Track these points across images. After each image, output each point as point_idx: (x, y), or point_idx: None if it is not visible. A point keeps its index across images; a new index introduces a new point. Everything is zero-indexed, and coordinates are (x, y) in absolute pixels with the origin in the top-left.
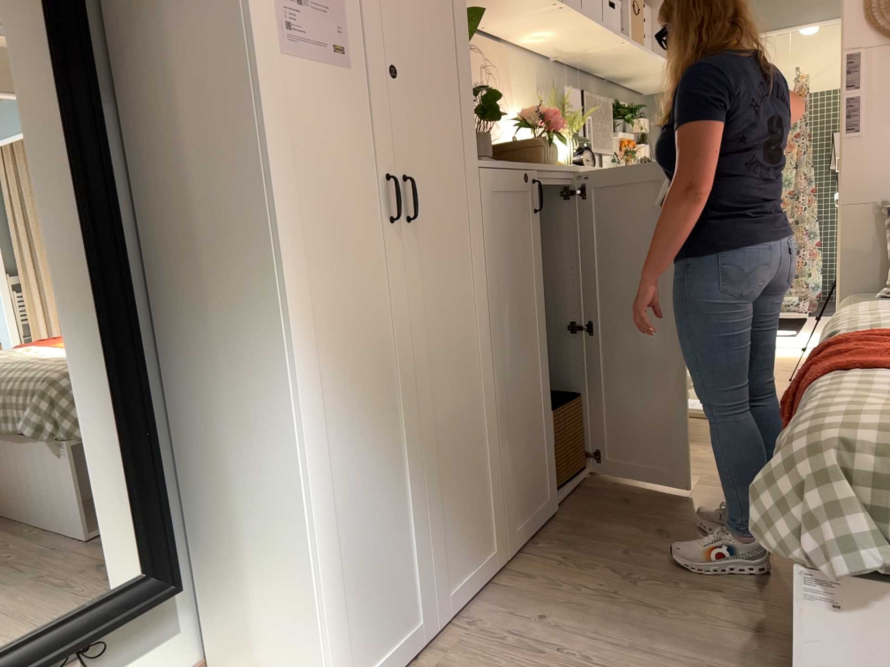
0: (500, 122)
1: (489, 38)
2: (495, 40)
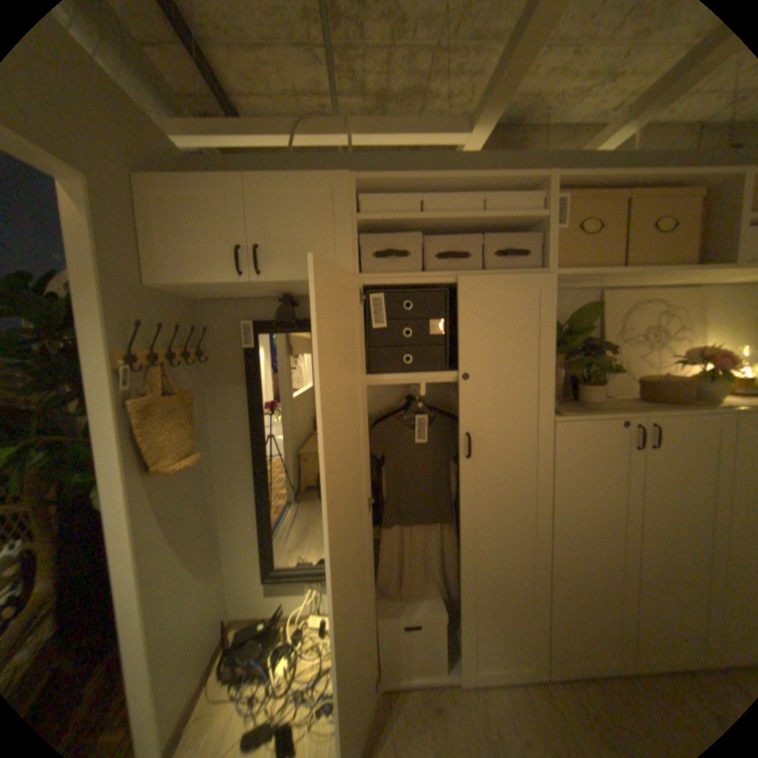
0: (669, 357)
1: (682, 286)
2: (690, 287)
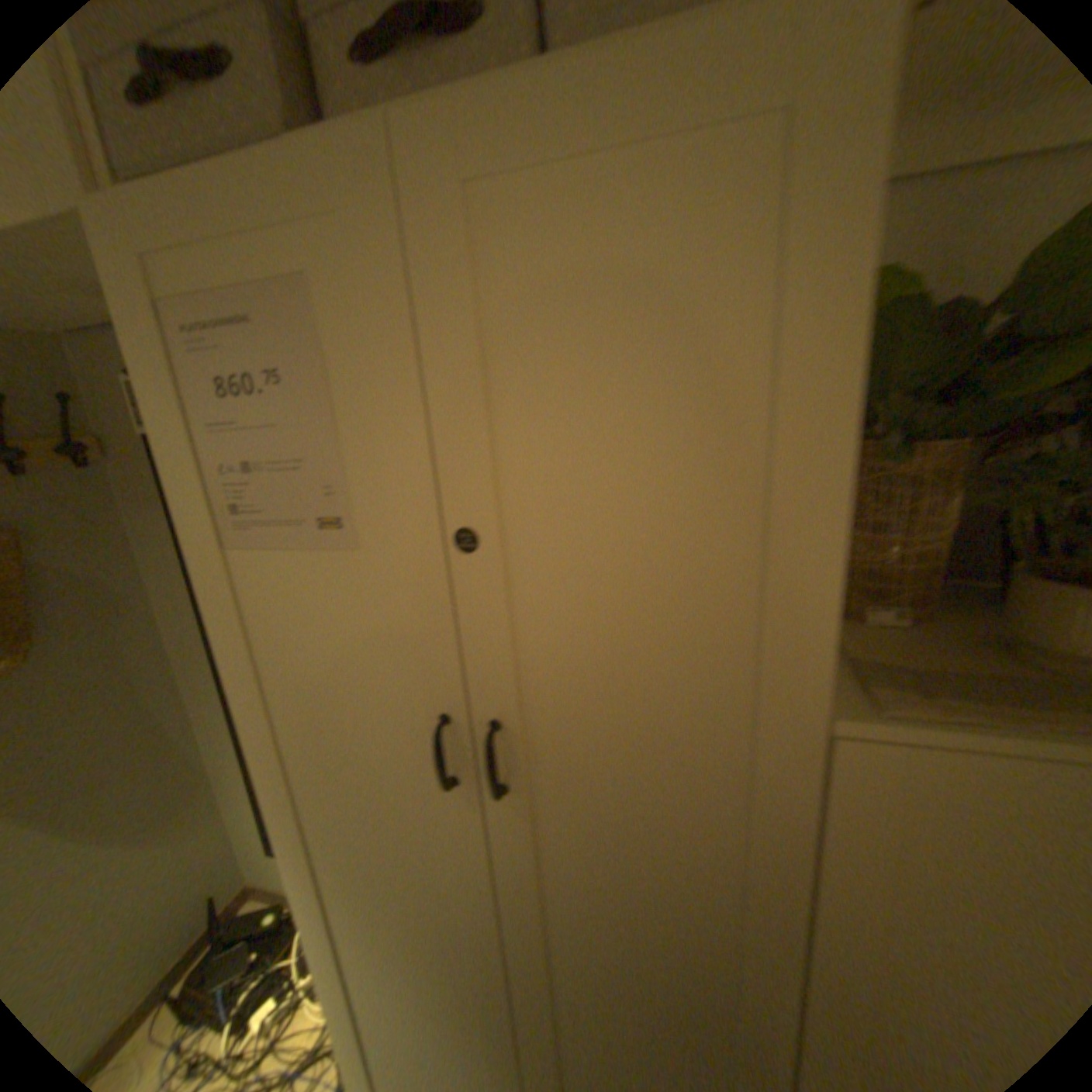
0: None
1: None
2: None
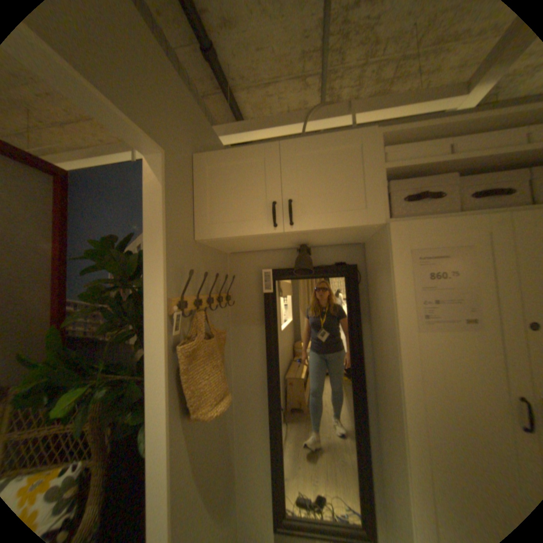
0: None
1: None
2: None
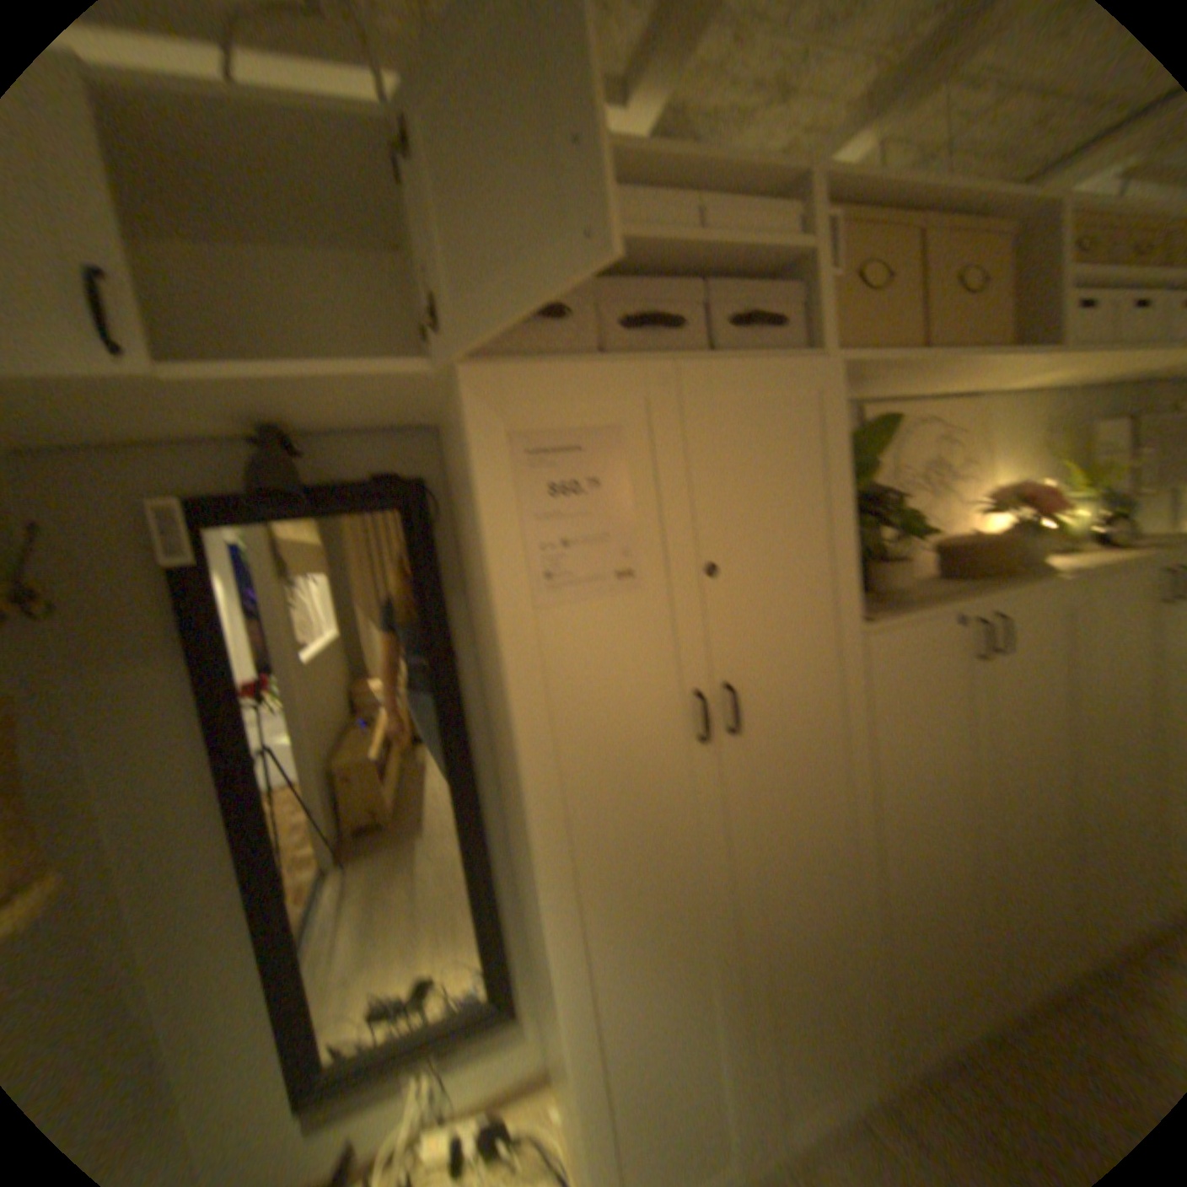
0: (963, 506)
1: (959, 396)
2: (968, 397)
